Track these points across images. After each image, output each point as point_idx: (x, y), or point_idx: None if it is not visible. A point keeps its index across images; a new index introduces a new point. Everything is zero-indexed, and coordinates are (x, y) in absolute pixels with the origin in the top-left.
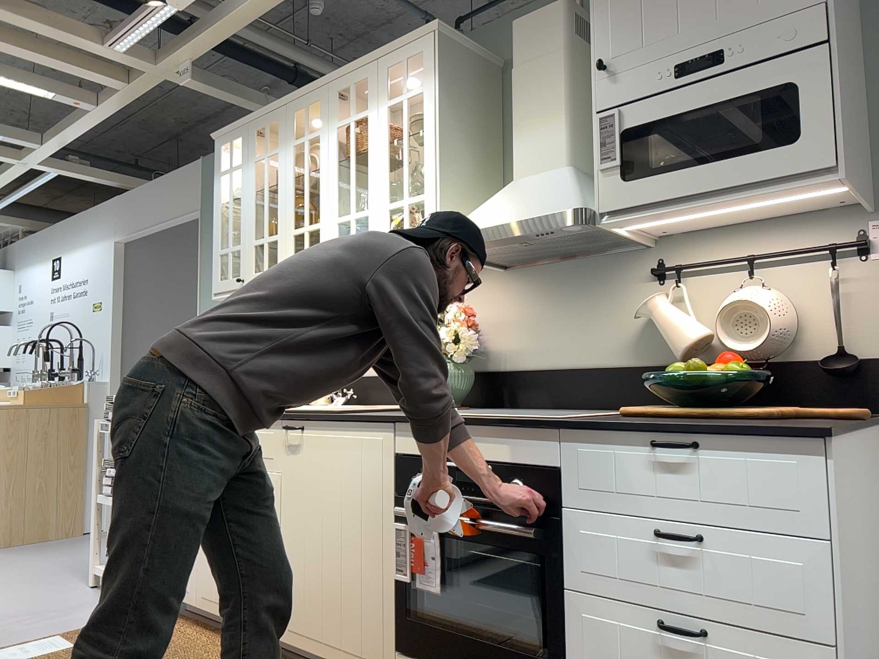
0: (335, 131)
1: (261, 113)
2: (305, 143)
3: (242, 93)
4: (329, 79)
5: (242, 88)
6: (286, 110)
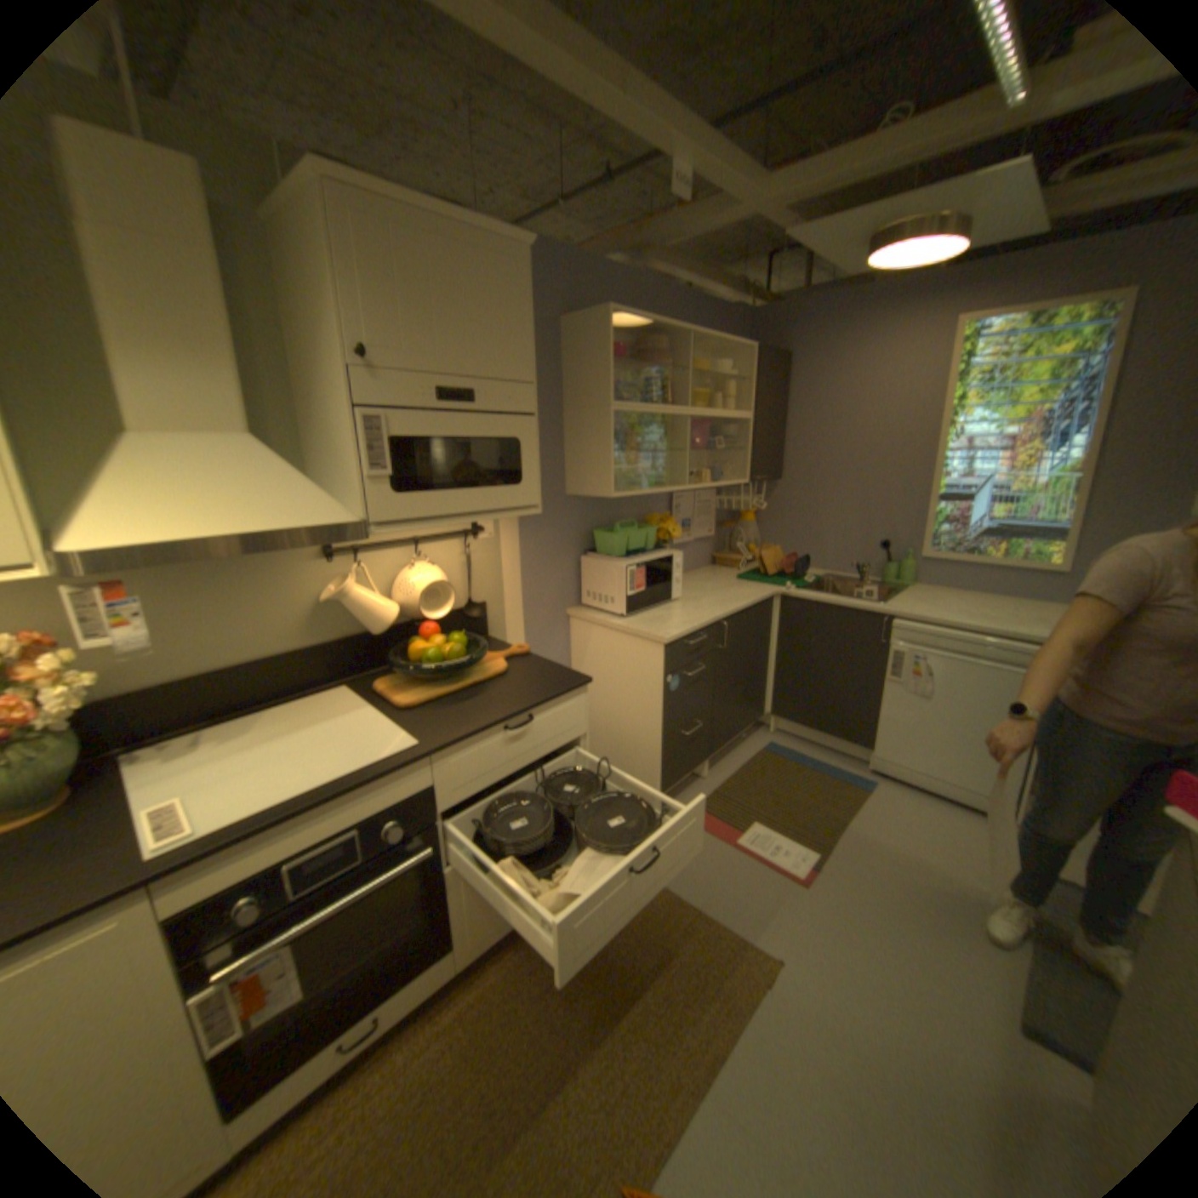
0: None
1: None
2: None
3: None
4: None
5: None
6: None
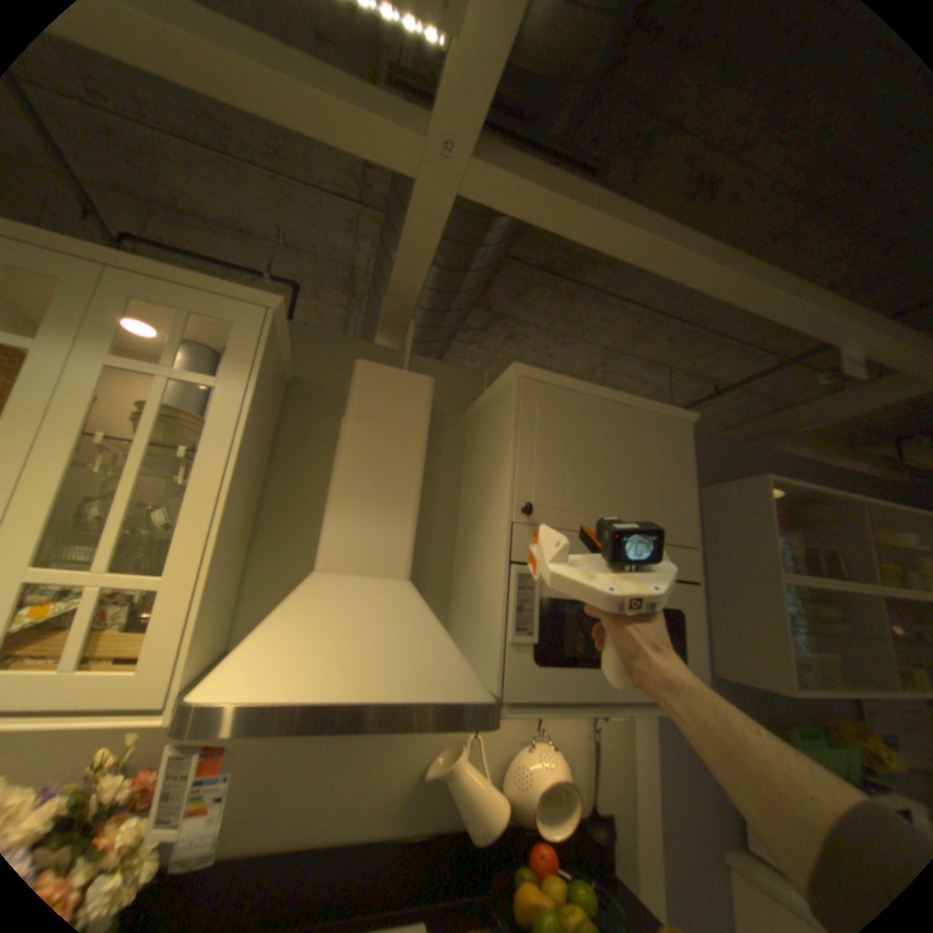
0: None
1: None
2: None
3: None
4: None
5: None
6: None
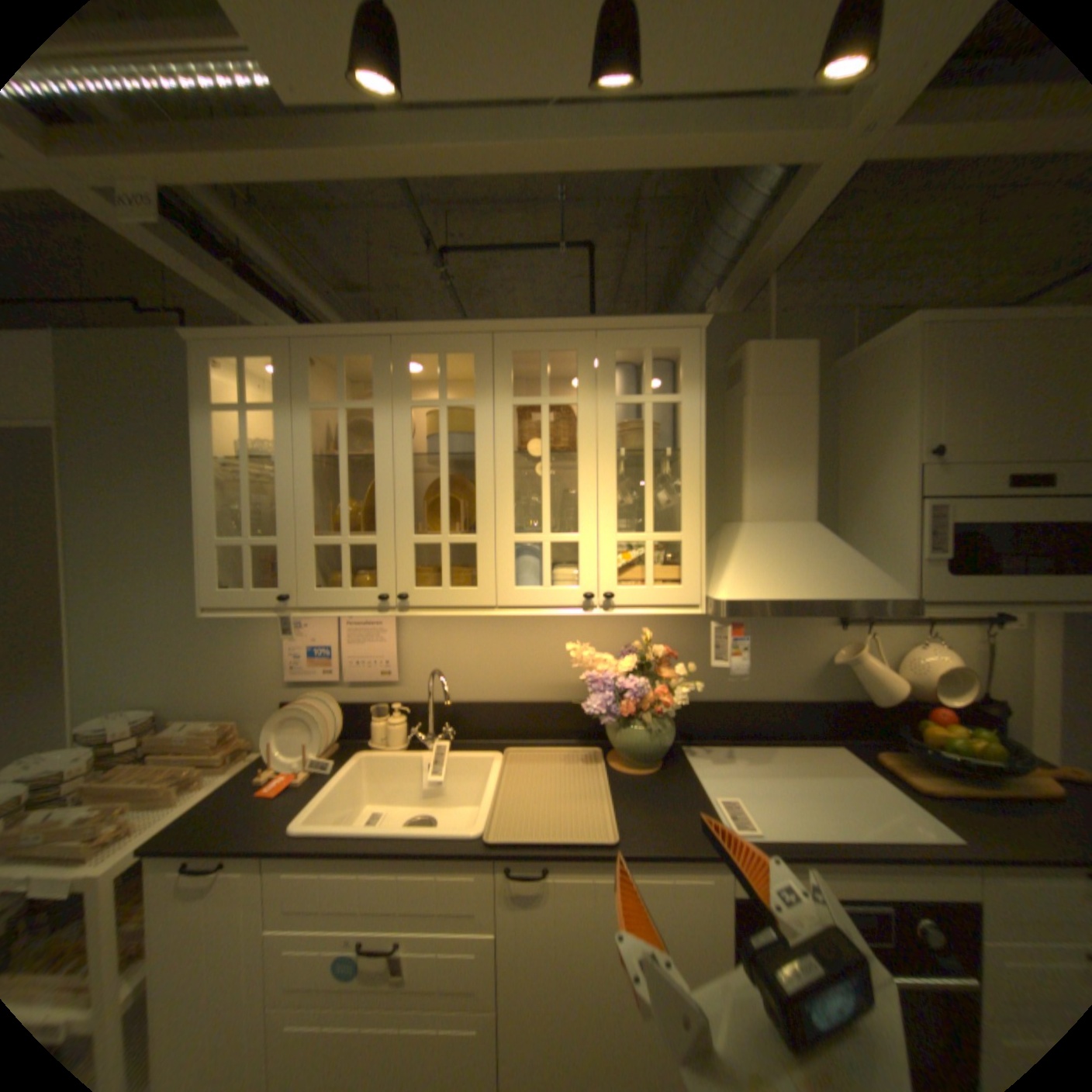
0: (509, 409)
1: (328, 331)
2: (440, 409)
3: (200, 258)
4: (497, 326)
5: (200, 249)
6: (389, 343)
